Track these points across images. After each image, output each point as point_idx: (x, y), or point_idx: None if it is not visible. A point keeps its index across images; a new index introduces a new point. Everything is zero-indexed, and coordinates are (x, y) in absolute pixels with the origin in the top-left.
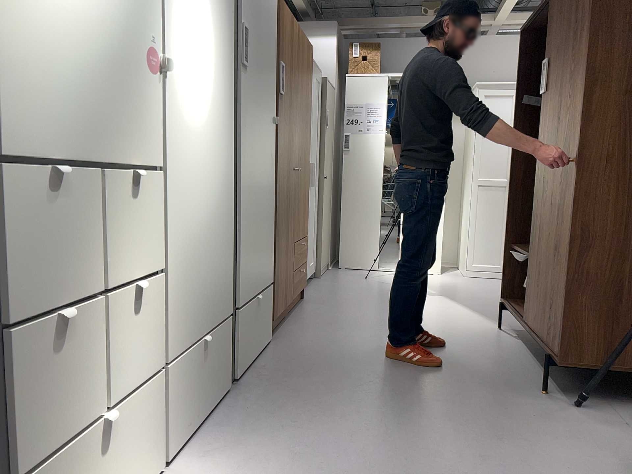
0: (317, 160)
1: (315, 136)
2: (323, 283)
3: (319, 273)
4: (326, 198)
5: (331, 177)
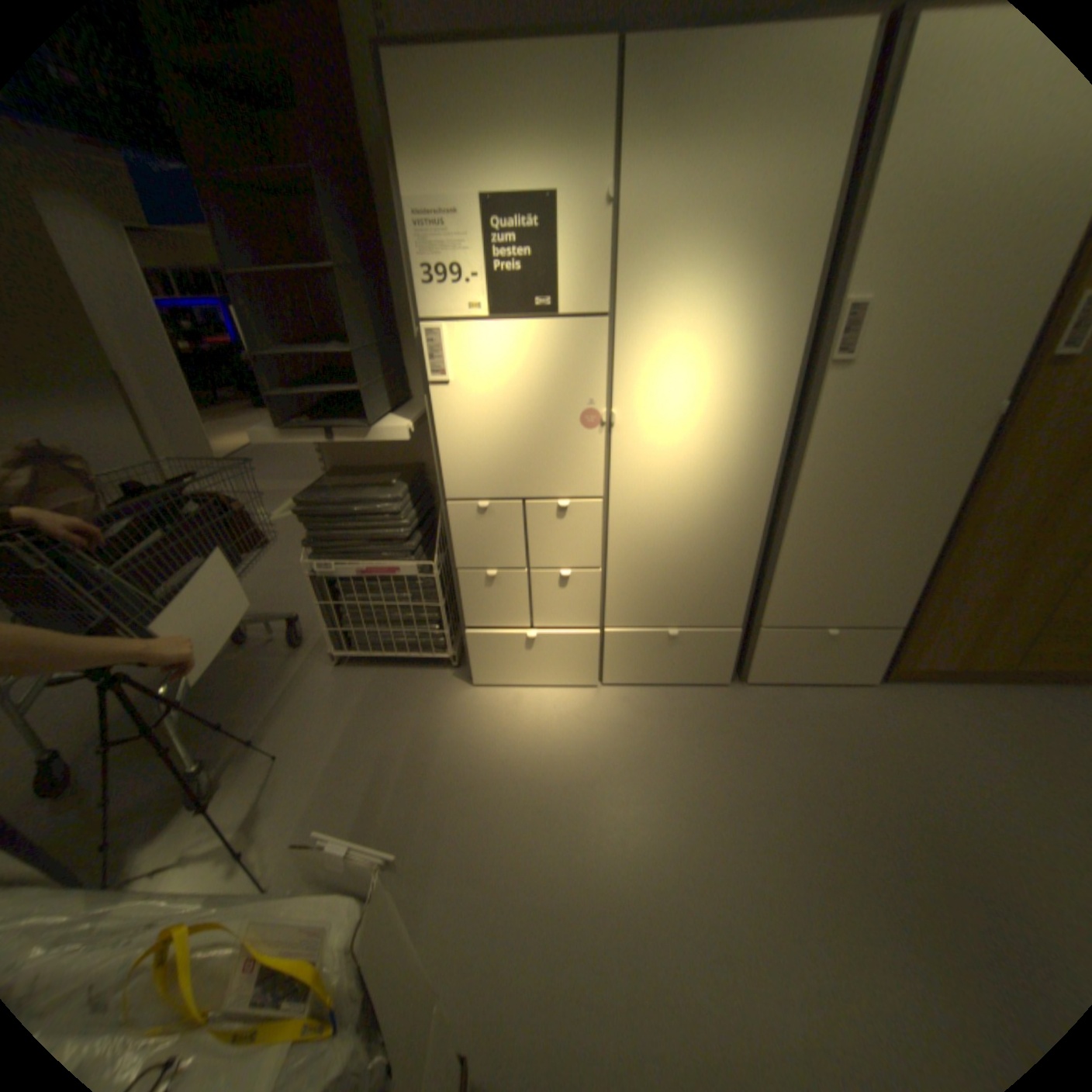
0: None
1: None
2: None
3: None
4: None
5: None
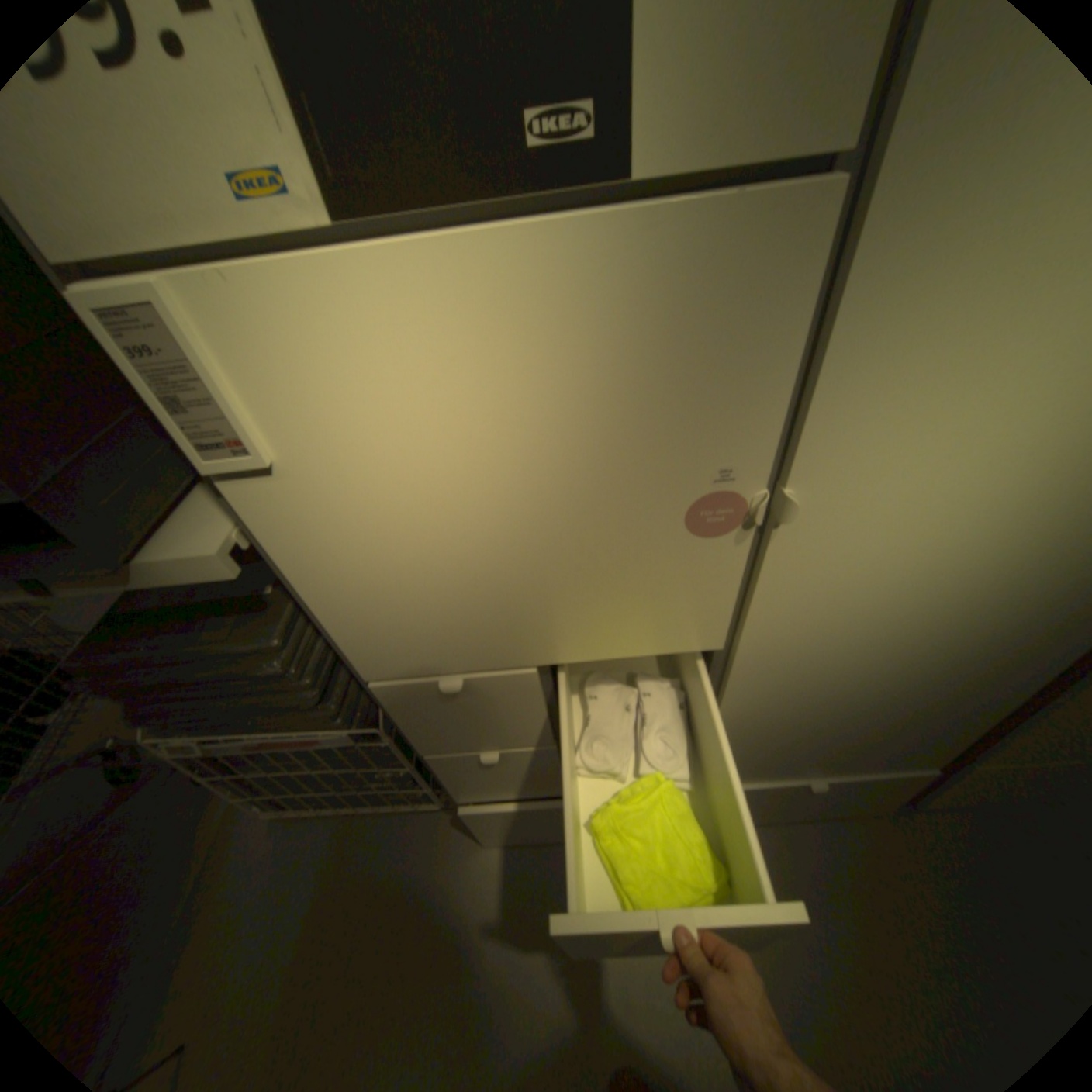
0: None
1: None
2: None
3: None
4: None
5: None
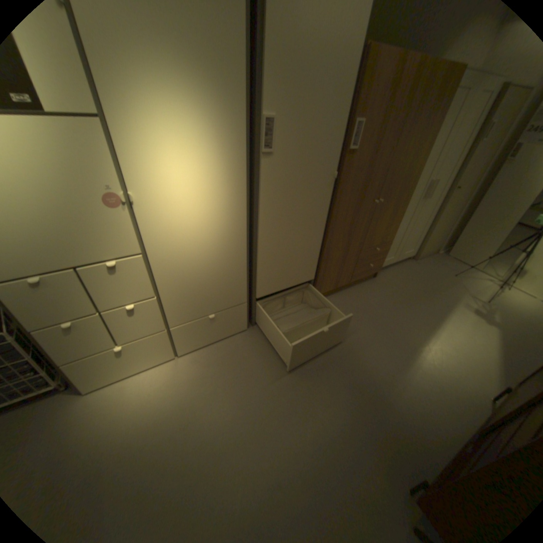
0: (454, 173)
1: (458, 152)
2: (413, 266)
3: (419, 257)
4: (455, 204)
5: (474, 185)
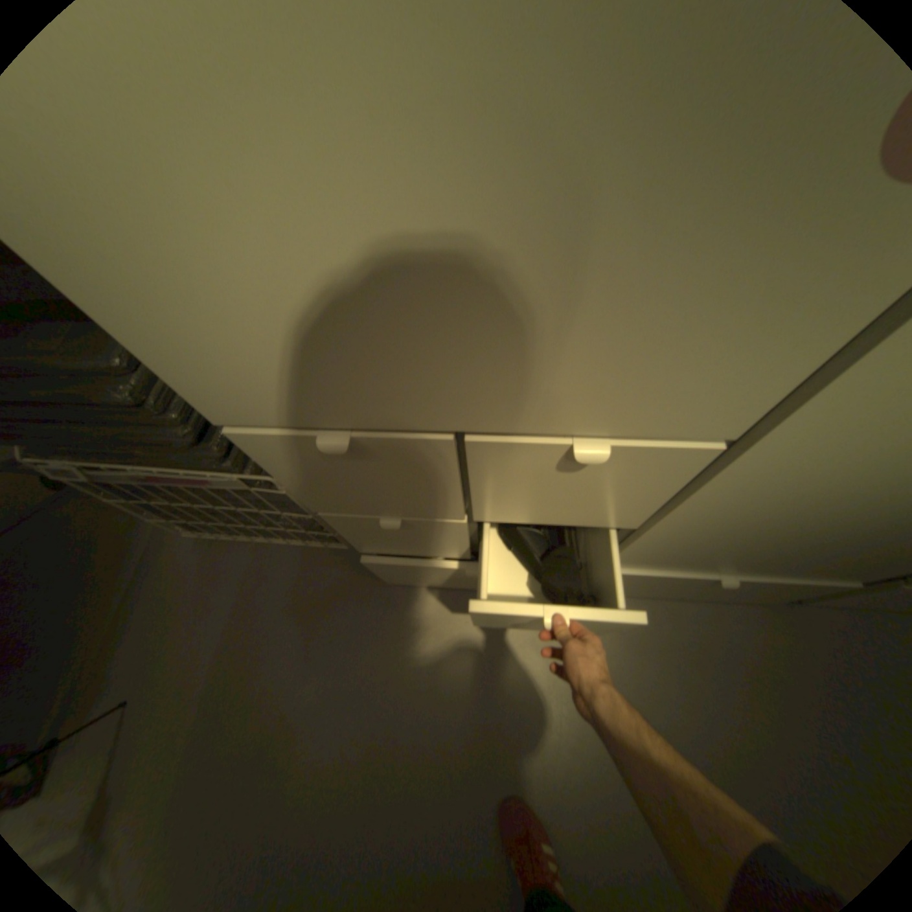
0: None
1: None
2: None
3: None
4: None
5: None
